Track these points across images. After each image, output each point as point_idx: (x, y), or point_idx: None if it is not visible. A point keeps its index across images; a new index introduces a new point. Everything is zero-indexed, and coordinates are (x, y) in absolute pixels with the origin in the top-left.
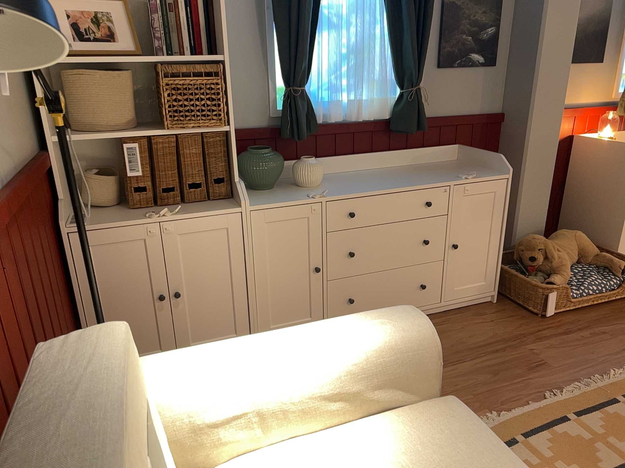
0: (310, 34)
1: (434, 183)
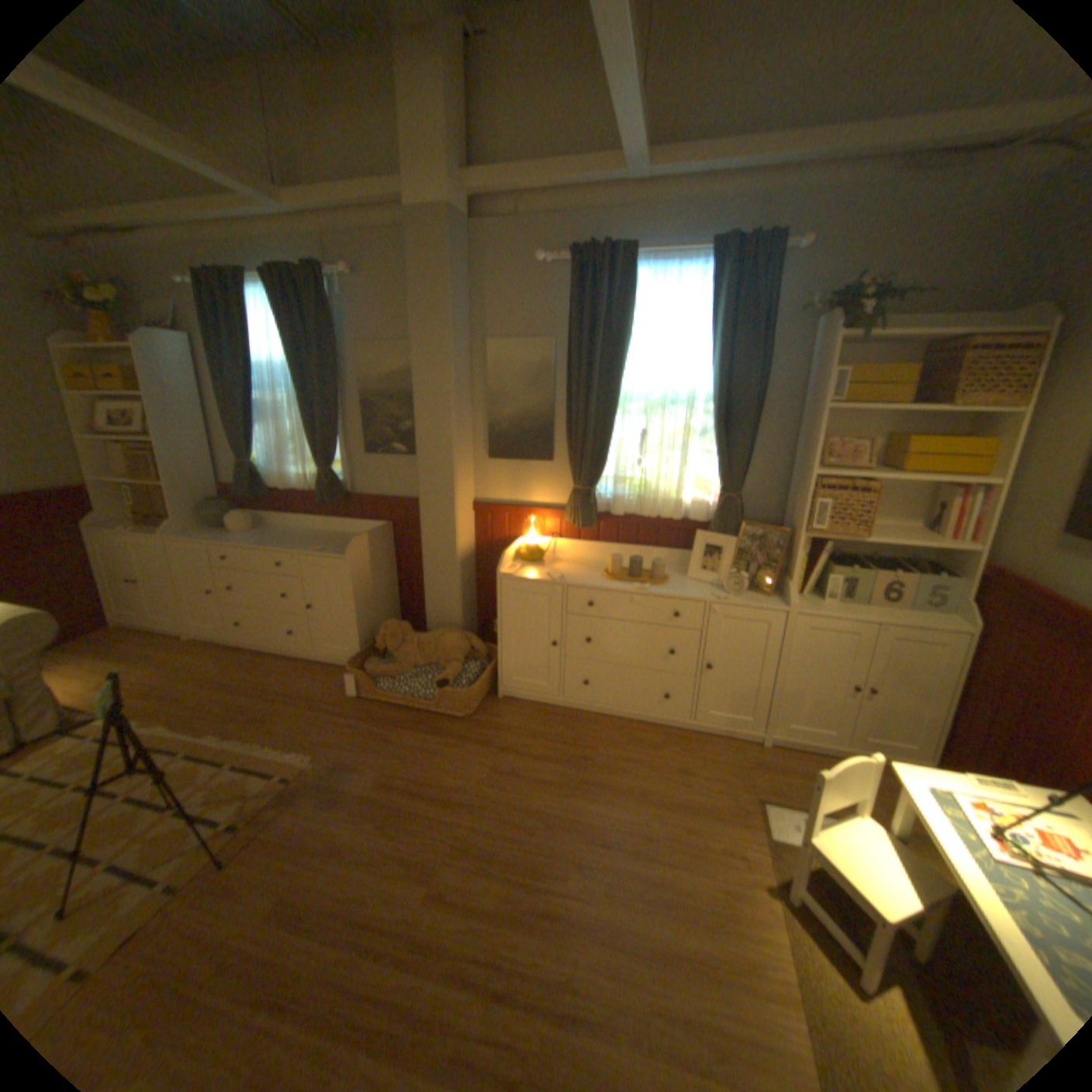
0: (237, 426)
1: (286, 550)
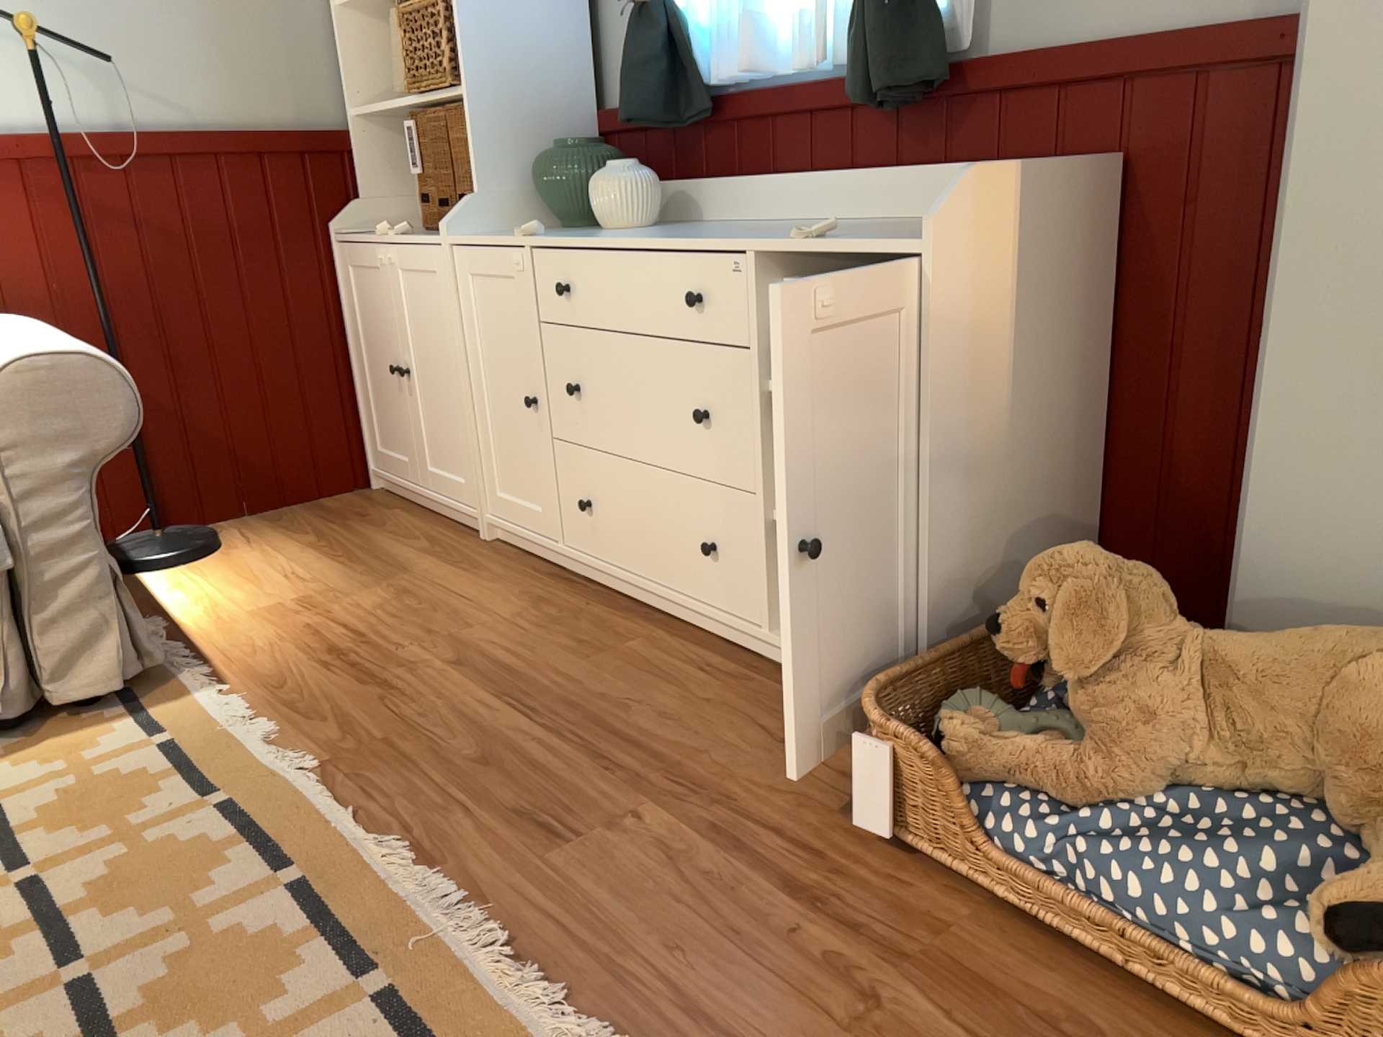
0: None
1: (722, 241)
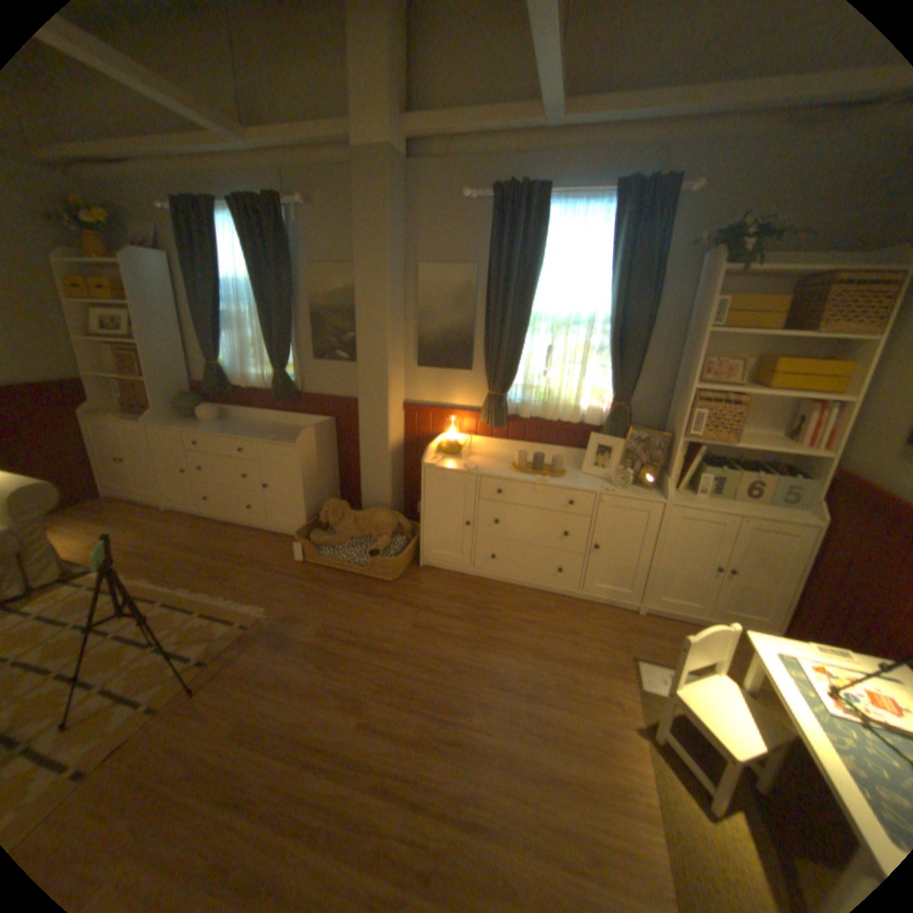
0: (207, 332)
1: (246, 438)
